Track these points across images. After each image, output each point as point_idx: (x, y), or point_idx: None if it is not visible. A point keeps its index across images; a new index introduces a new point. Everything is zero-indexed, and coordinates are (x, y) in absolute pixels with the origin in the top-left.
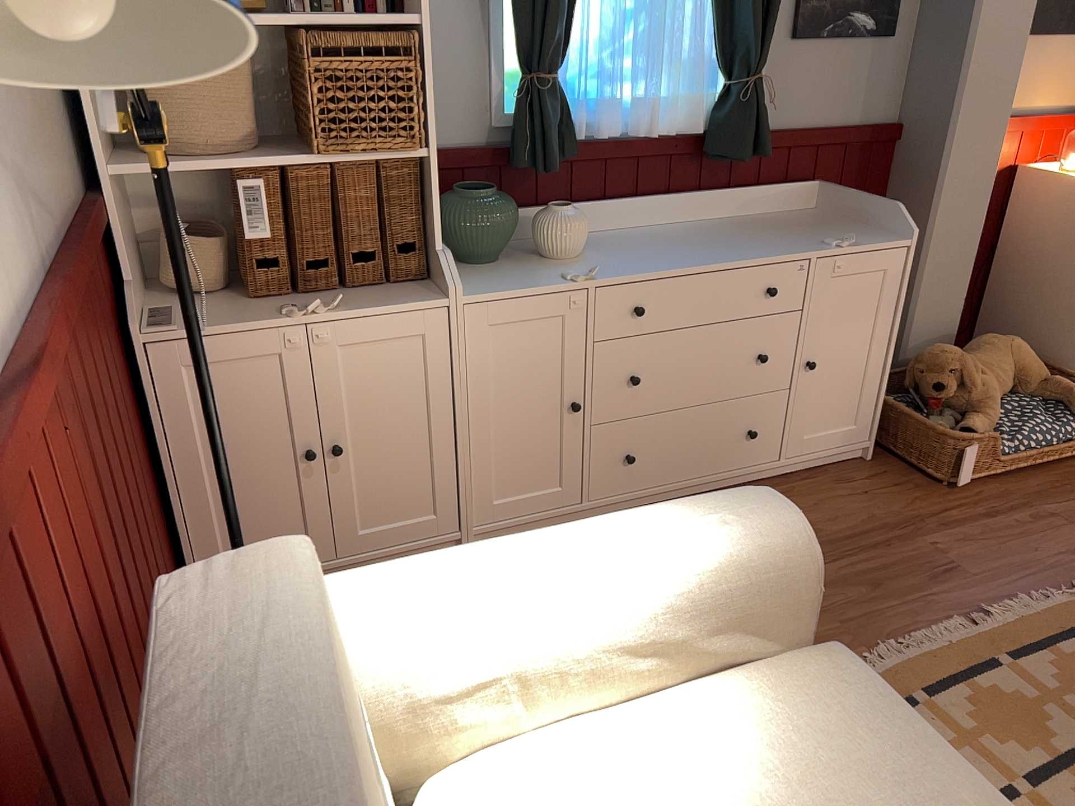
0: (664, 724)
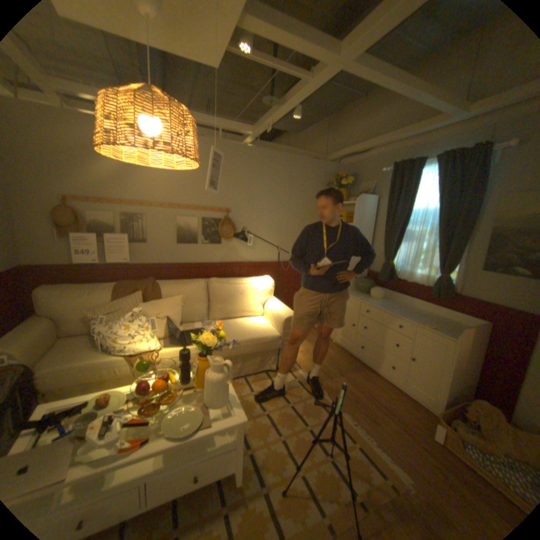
0: (263, 322)
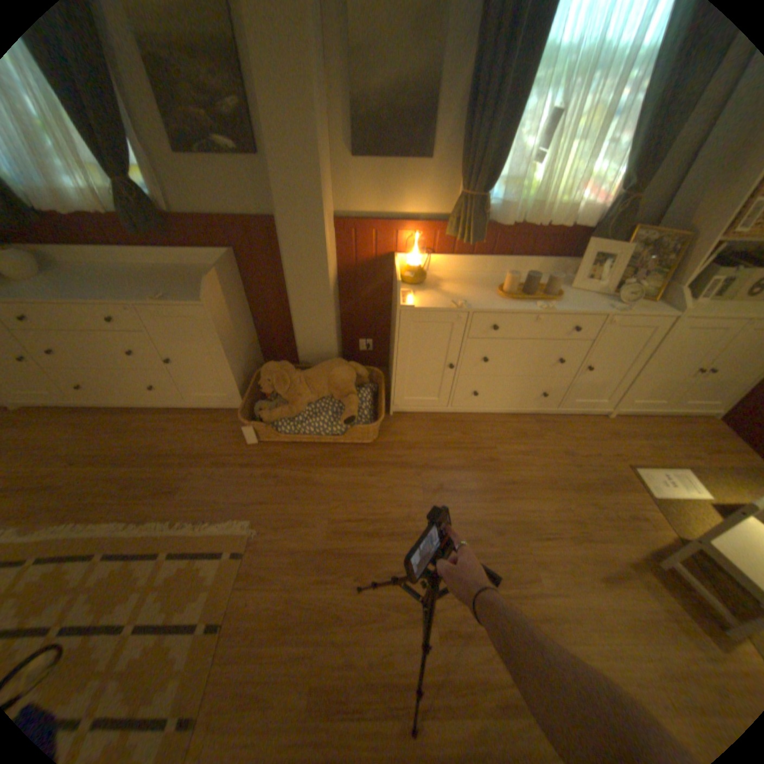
0: None
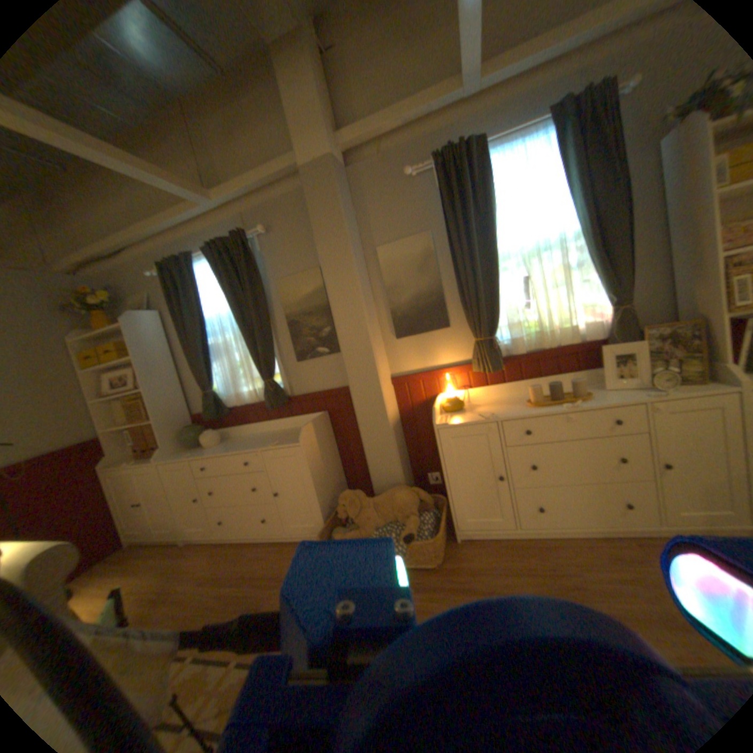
0: None
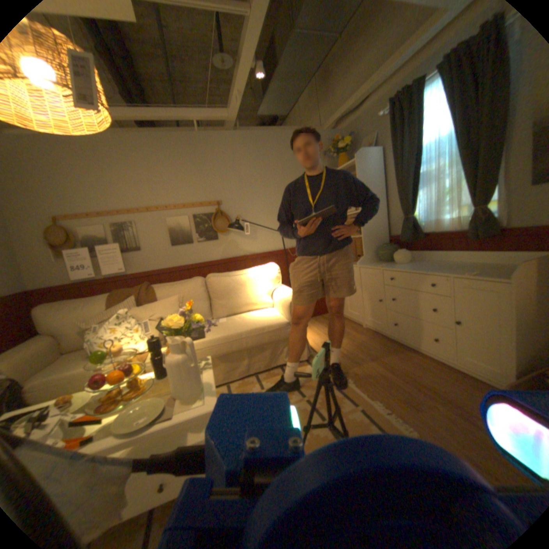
0: (272, 312)
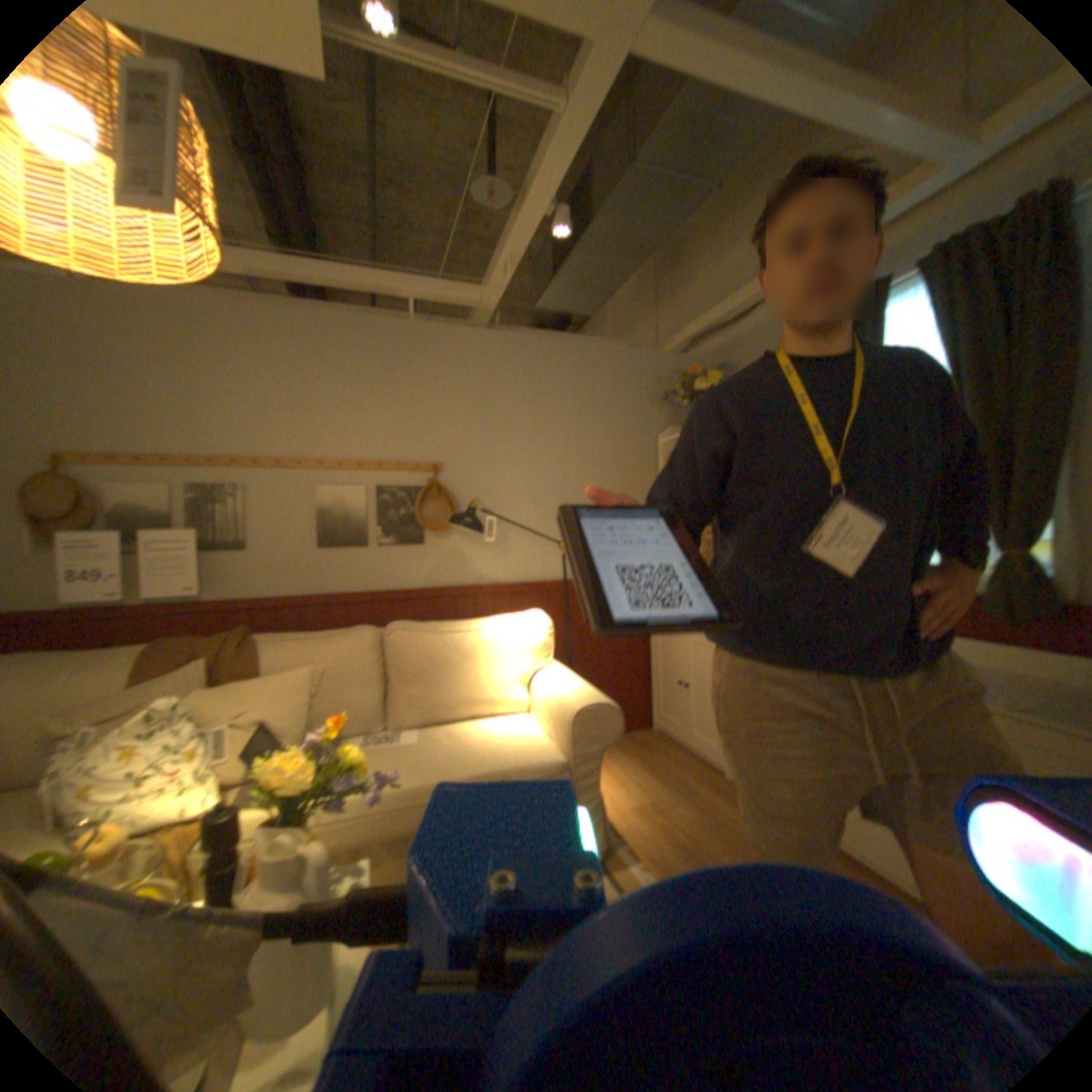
0: (529, 727)
